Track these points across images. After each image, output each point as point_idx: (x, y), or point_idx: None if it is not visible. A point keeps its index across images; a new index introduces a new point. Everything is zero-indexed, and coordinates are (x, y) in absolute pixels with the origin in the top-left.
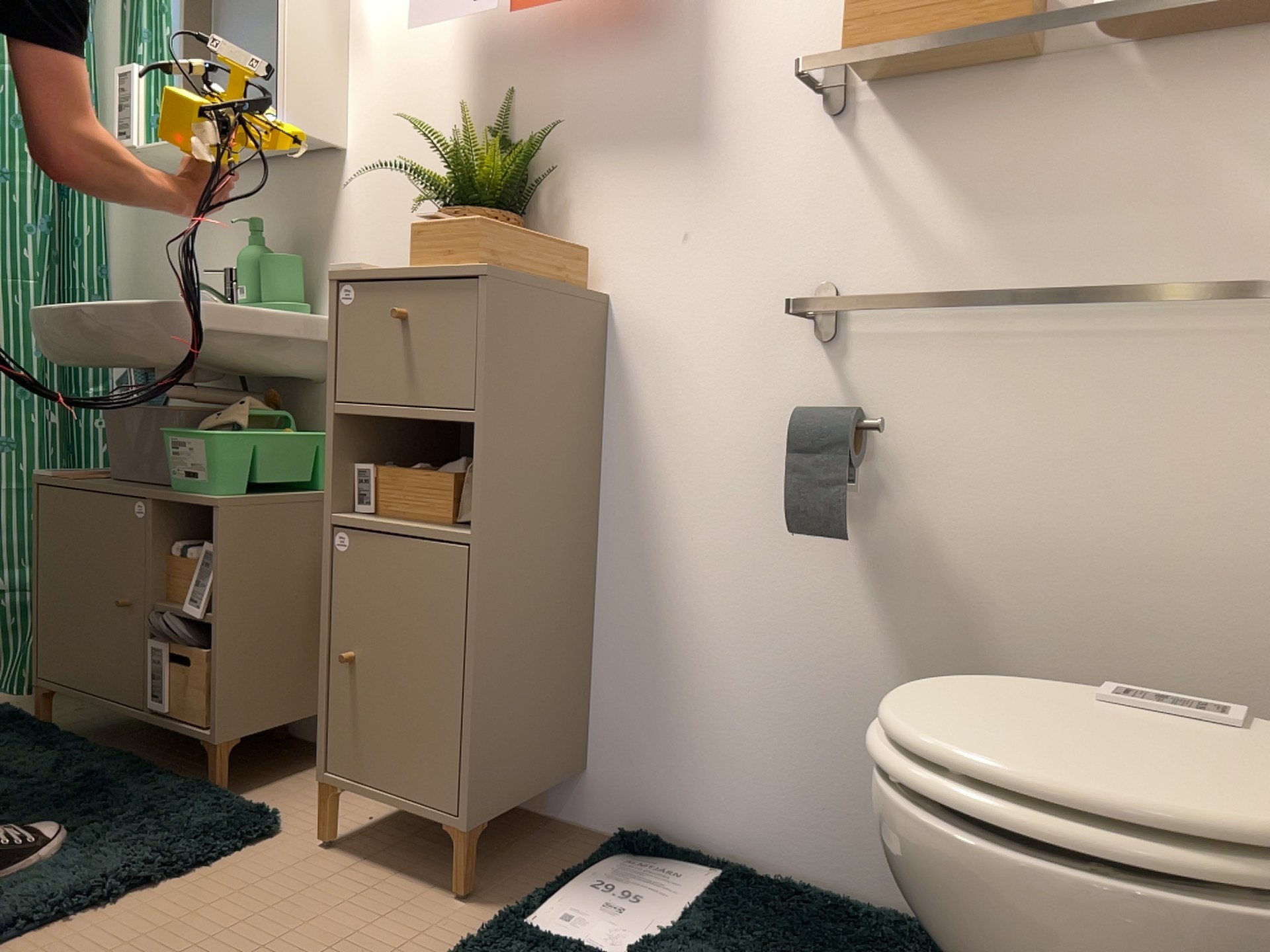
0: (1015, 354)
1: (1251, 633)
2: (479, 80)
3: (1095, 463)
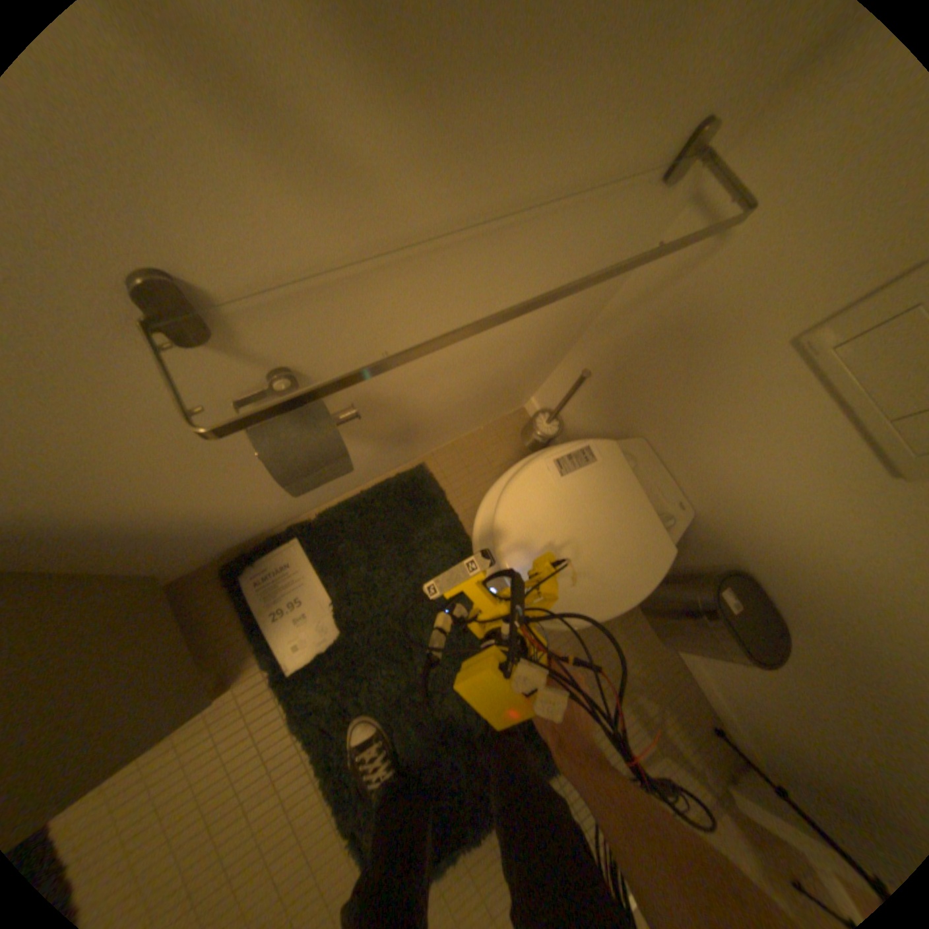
0: (449, 263)
1: (539, 342)
2: None
3: (494, 311)
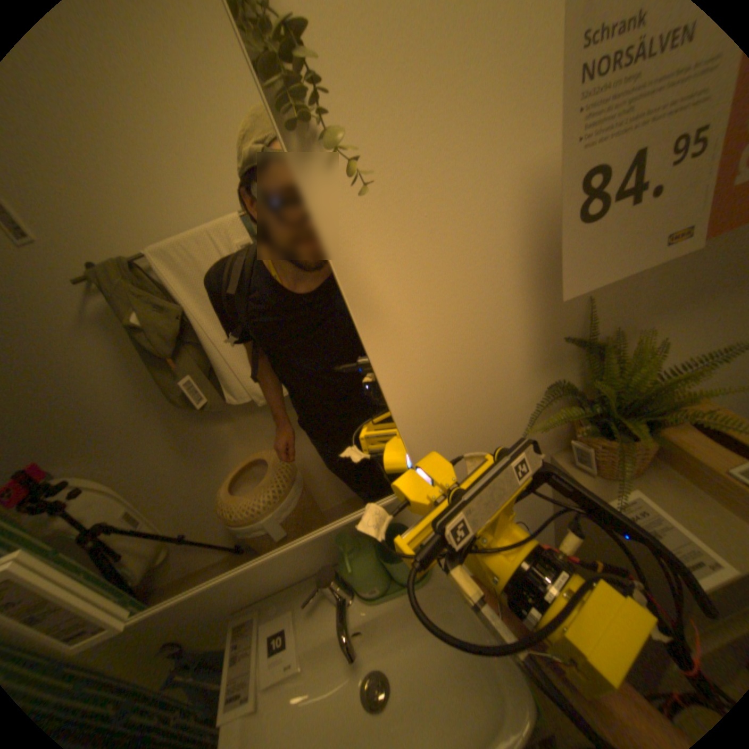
0: None
1: None
2: (547, 295)
3: None
